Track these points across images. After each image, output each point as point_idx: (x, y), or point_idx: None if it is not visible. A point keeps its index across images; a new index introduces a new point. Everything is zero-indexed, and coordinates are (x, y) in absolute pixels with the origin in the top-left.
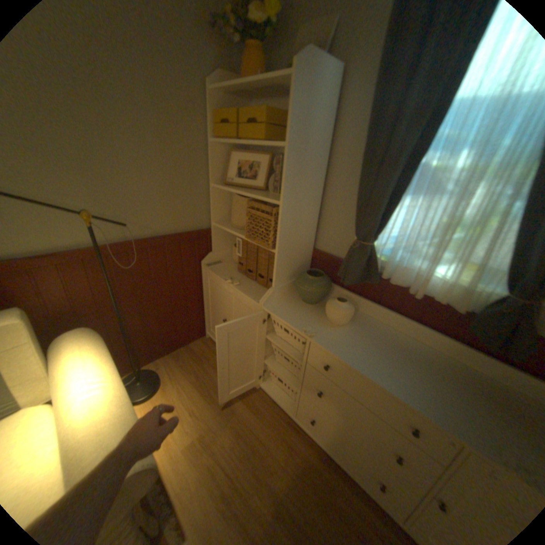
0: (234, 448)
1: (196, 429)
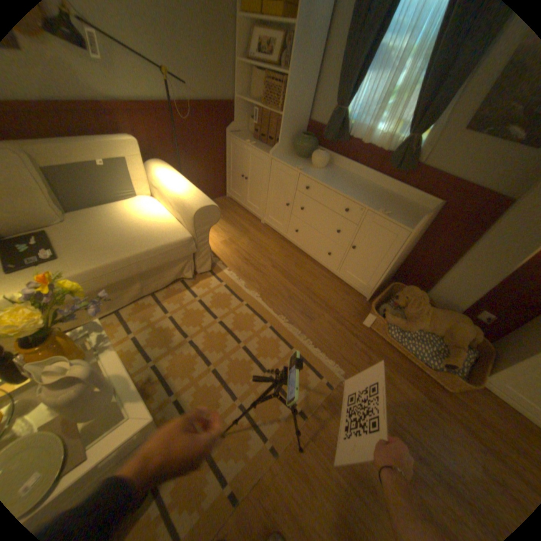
0: (249, 245)
1: (226, 236)
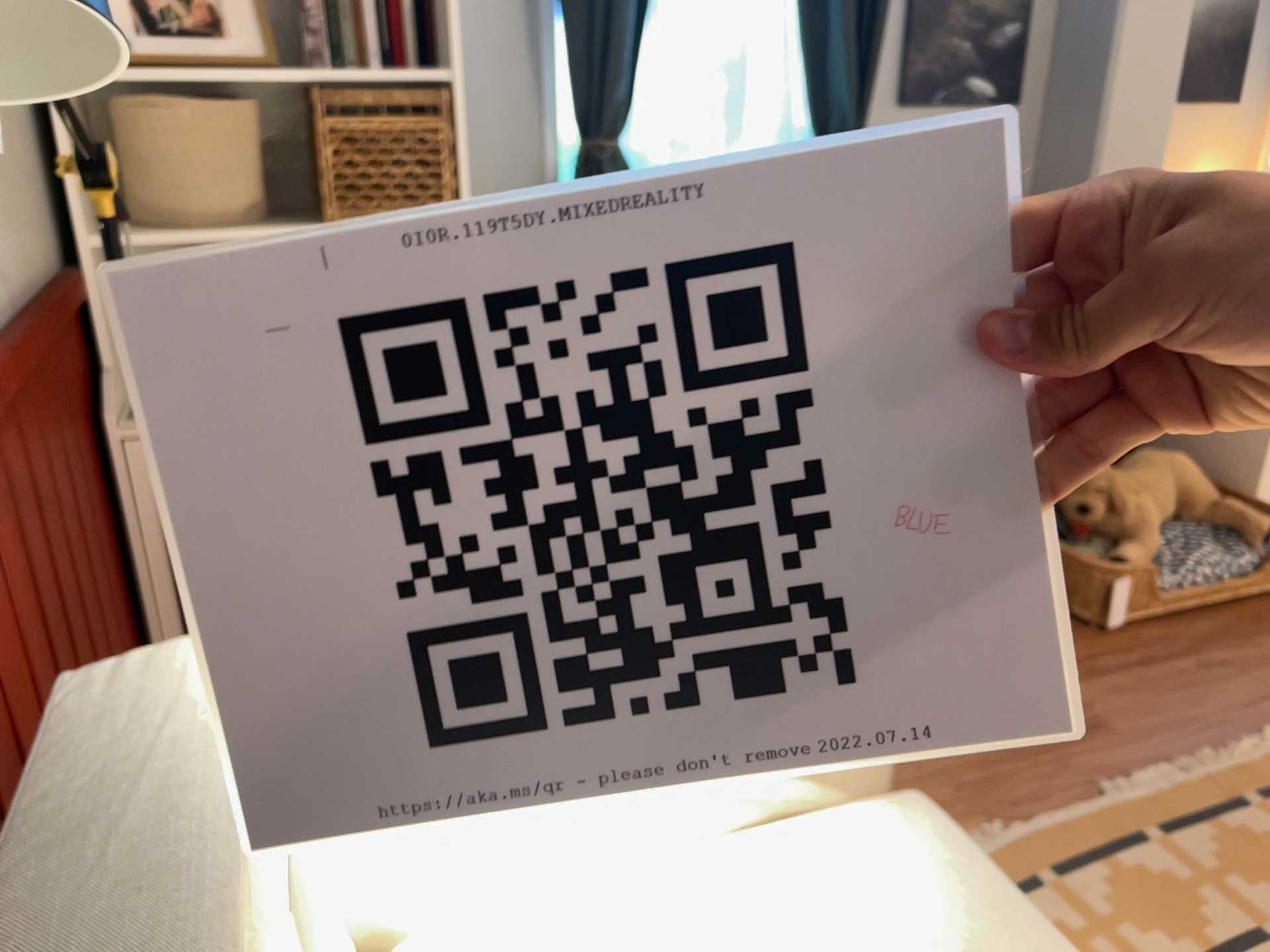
0: None
1: None
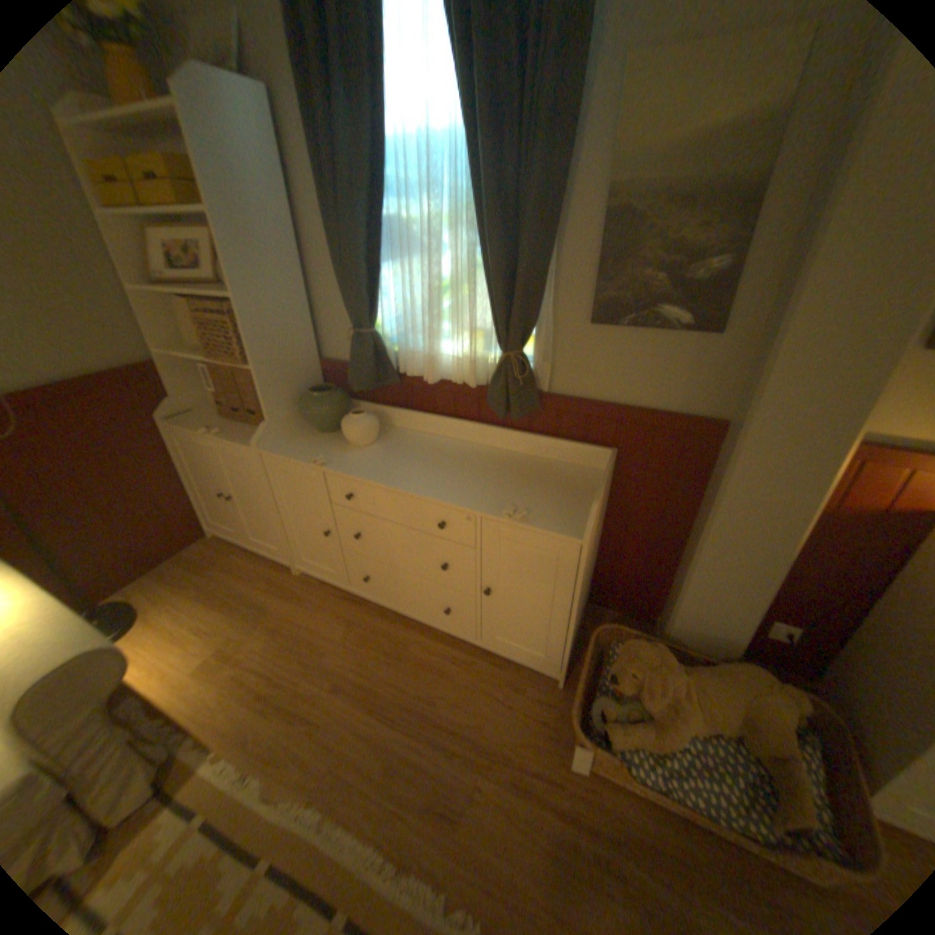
0: (269, 647)
1: (208, 646)
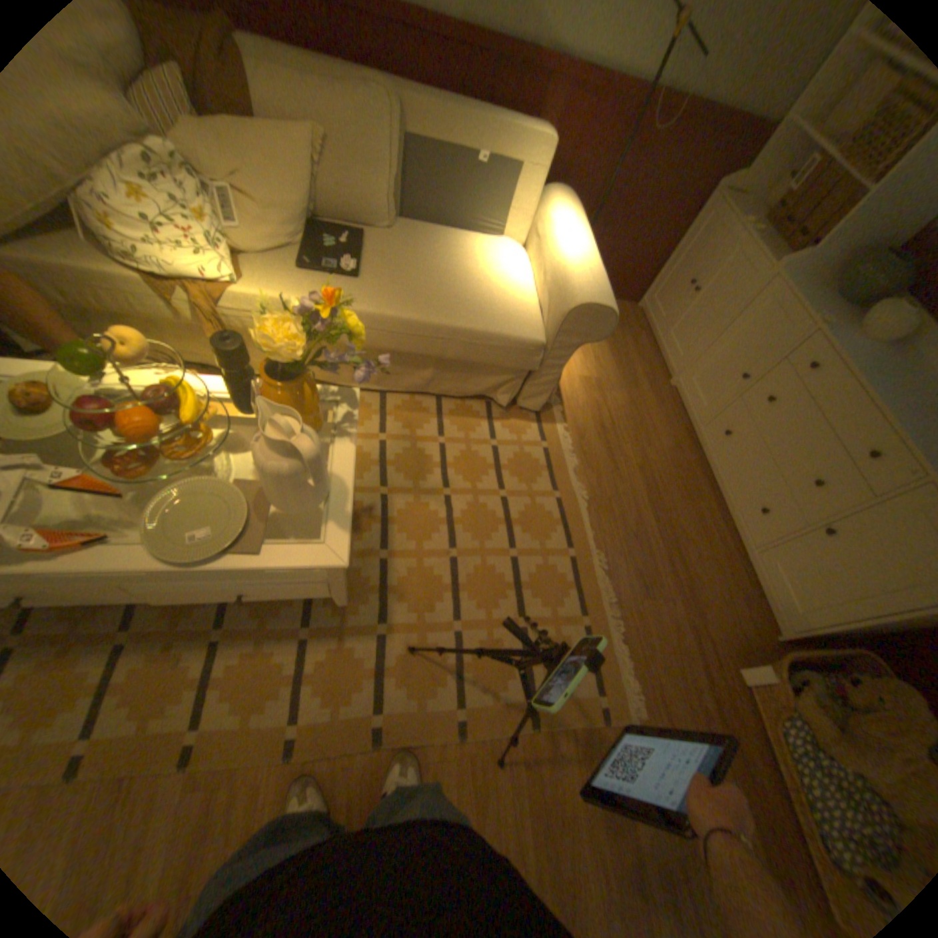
0: (624, 409)
1: (595, 373)
